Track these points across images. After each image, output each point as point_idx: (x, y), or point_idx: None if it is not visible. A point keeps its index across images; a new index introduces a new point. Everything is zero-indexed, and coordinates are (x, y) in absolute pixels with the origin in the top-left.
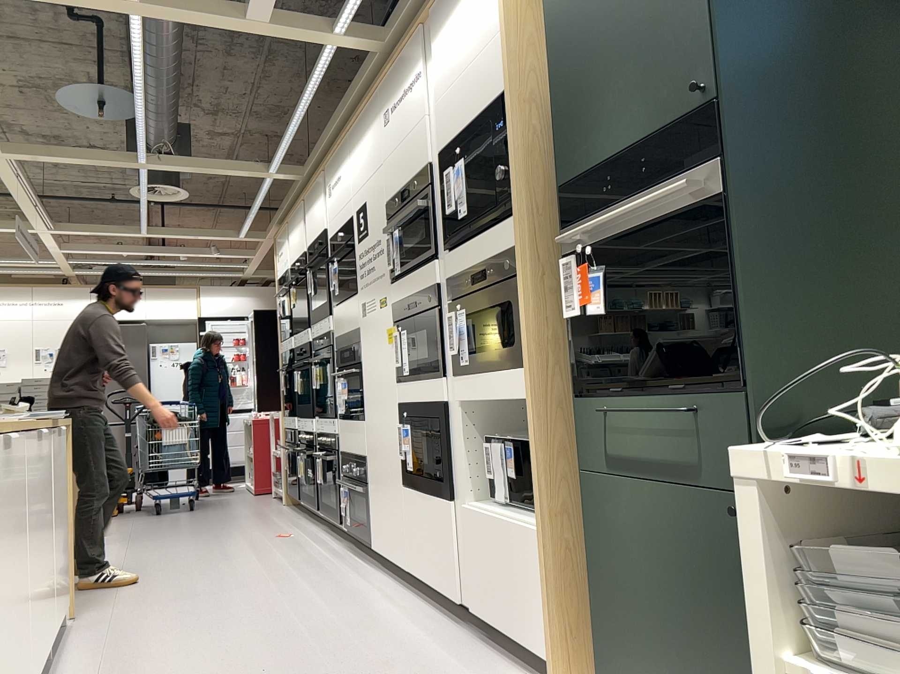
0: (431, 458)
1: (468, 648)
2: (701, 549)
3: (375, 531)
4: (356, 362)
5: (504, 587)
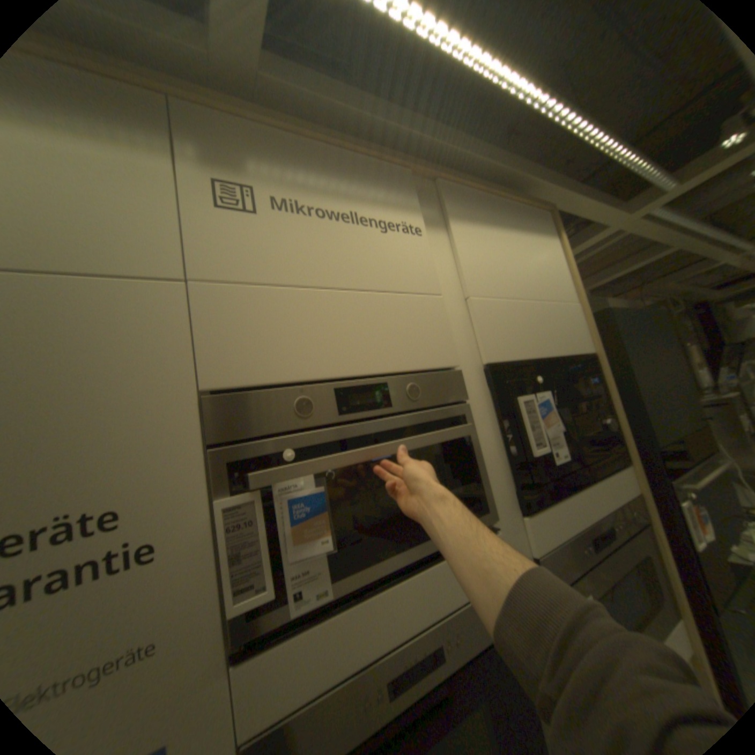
0: None
1: None
2: None
3: None
4: None
5: None
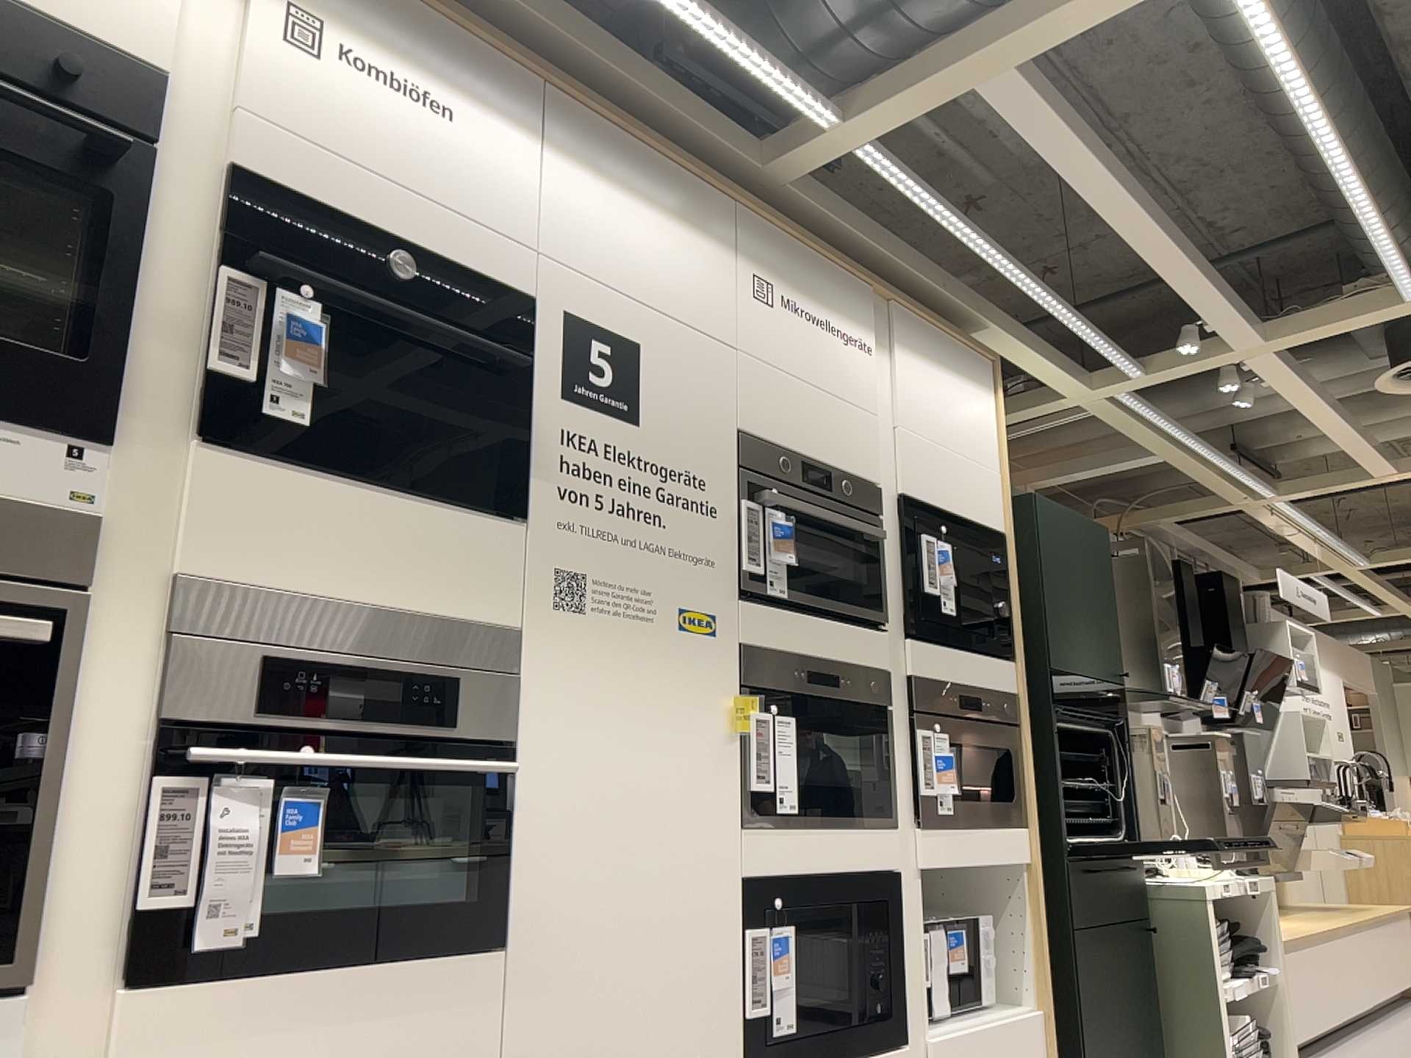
0: (855, 981)
1: None
2: (1126, 963)
3: None
4: (458, 737)
5: None
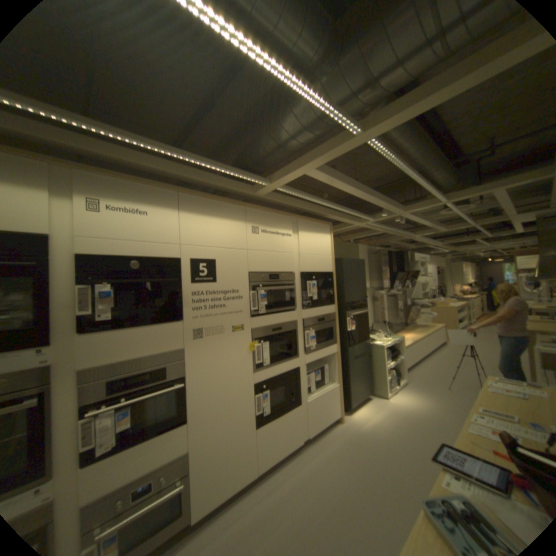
0: (286, 396)
1: (319, 447)
2: (363, 366)
3: (199, 503)
4: (167, 380)
5: (325, 413)
